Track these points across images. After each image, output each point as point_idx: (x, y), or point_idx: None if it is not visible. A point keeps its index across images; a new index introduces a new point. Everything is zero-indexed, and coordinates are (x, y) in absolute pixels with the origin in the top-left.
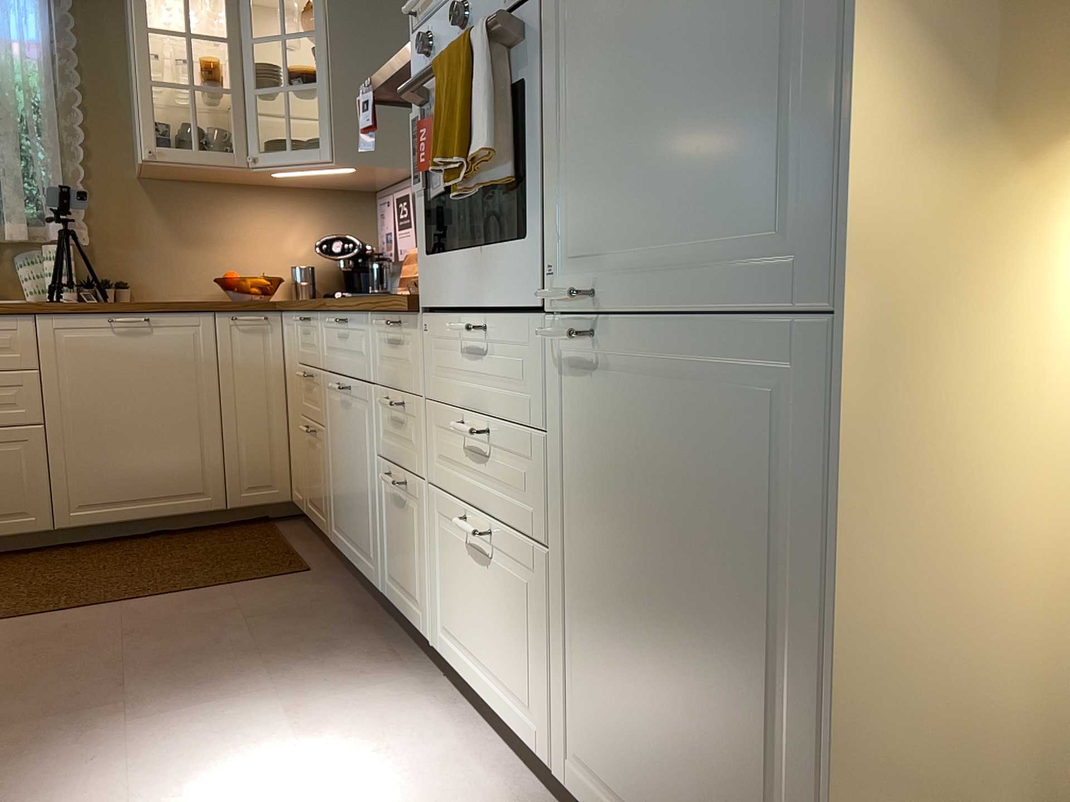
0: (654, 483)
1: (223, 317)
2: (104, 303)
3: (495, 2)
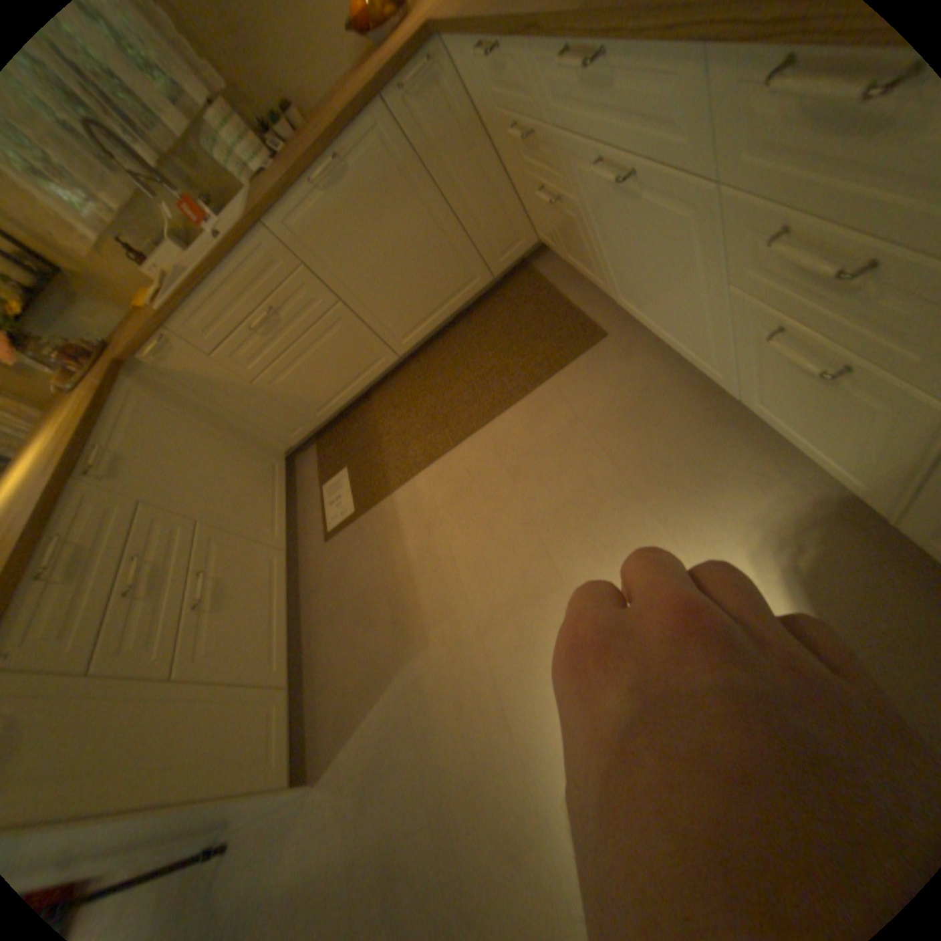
0: None
1: (390, 93)
2: (289, 142)
3: None
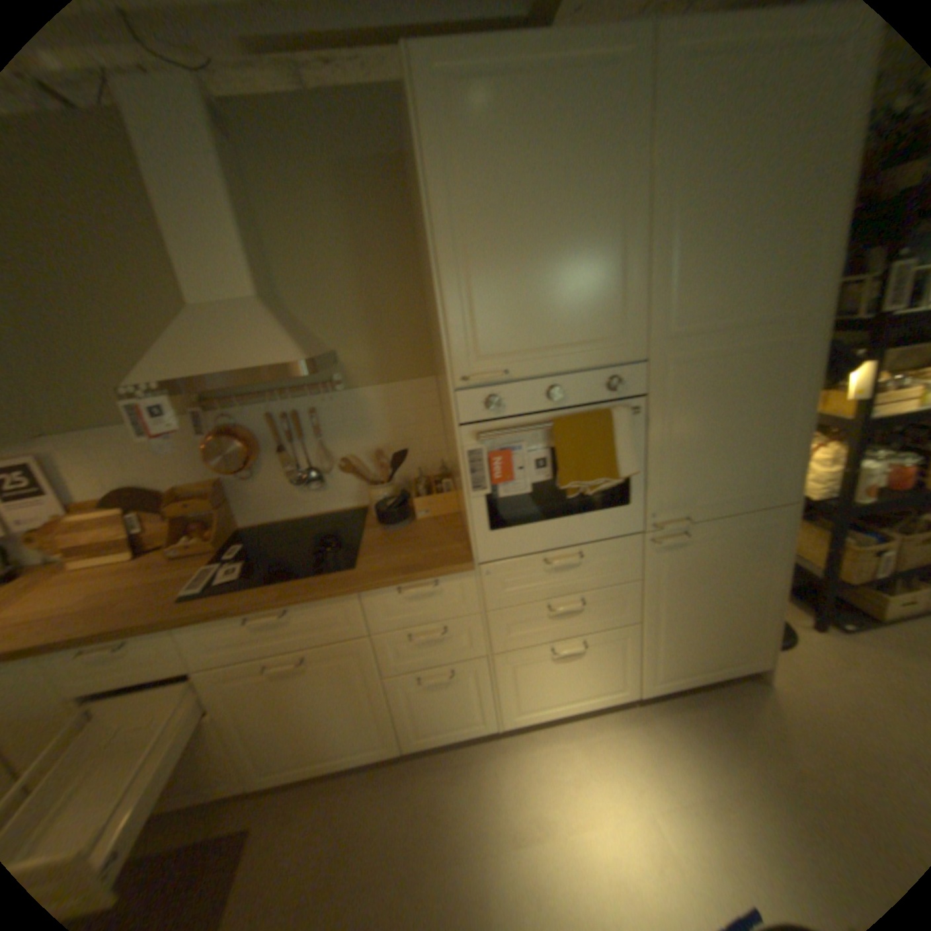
0: (714, 571)
1: None
2: None
3: (593, 391)
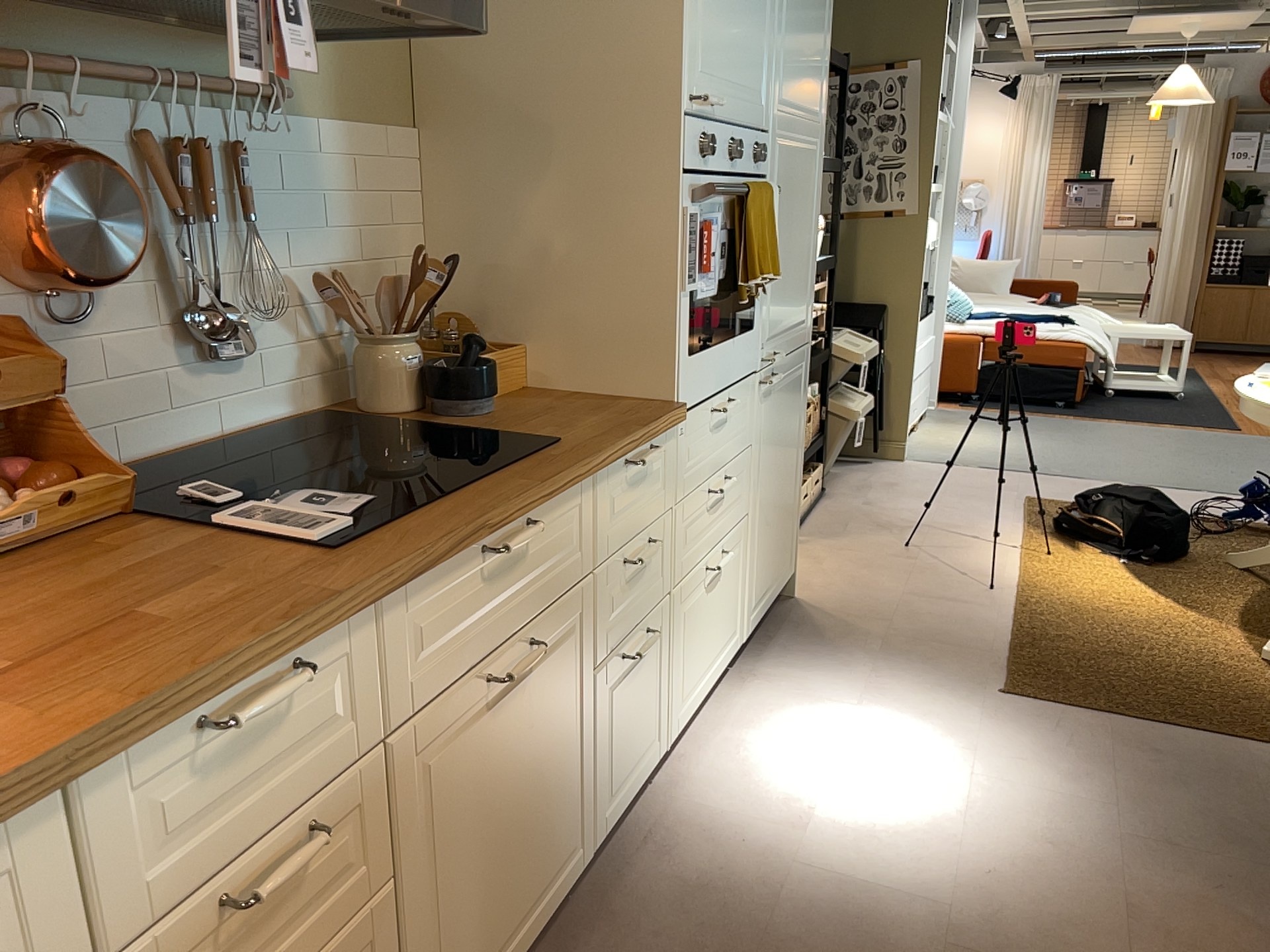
0: (781, 429)
1: None
2: None
3: (748, 161)
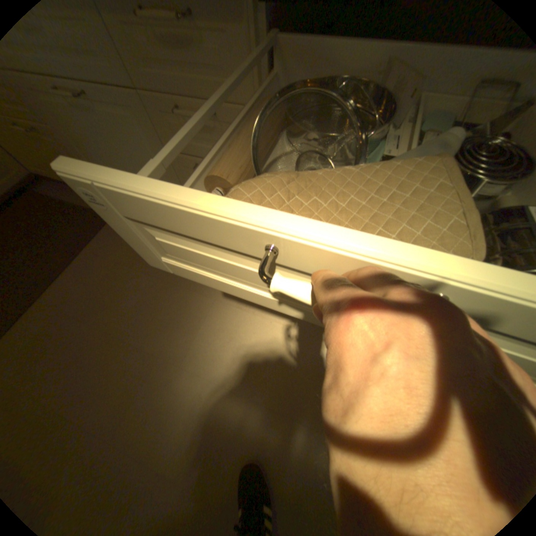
0: None
1: None
2: None
3: None
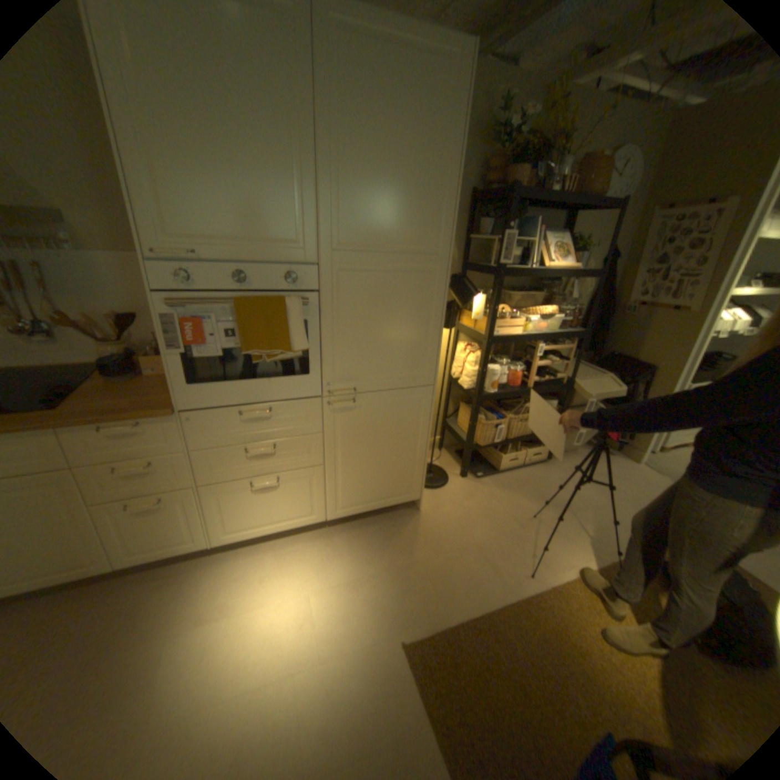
0: (375, 429)
1: None
2: None
3: (272, 282)
